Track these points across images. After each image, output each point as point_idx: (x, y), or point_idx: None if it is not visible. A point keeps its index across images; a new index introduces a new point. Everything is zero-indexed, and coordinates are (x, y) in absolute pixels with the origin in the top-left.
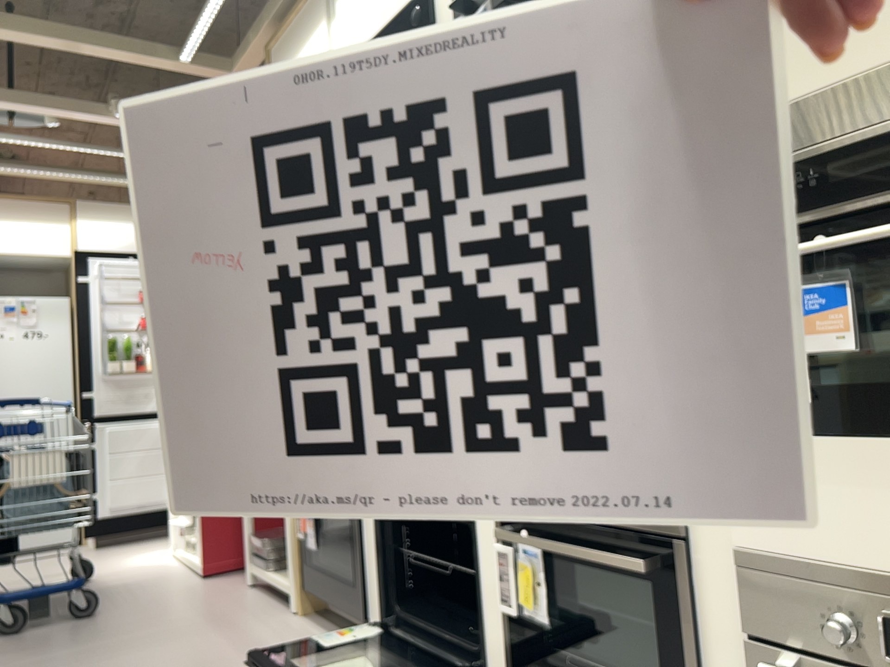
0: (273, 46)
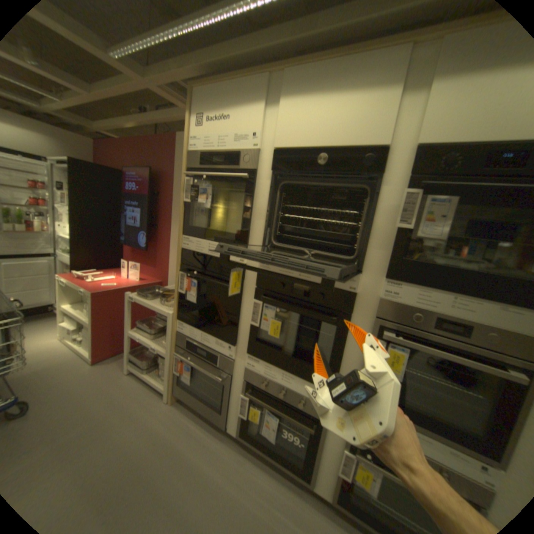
0: (187, 80)
